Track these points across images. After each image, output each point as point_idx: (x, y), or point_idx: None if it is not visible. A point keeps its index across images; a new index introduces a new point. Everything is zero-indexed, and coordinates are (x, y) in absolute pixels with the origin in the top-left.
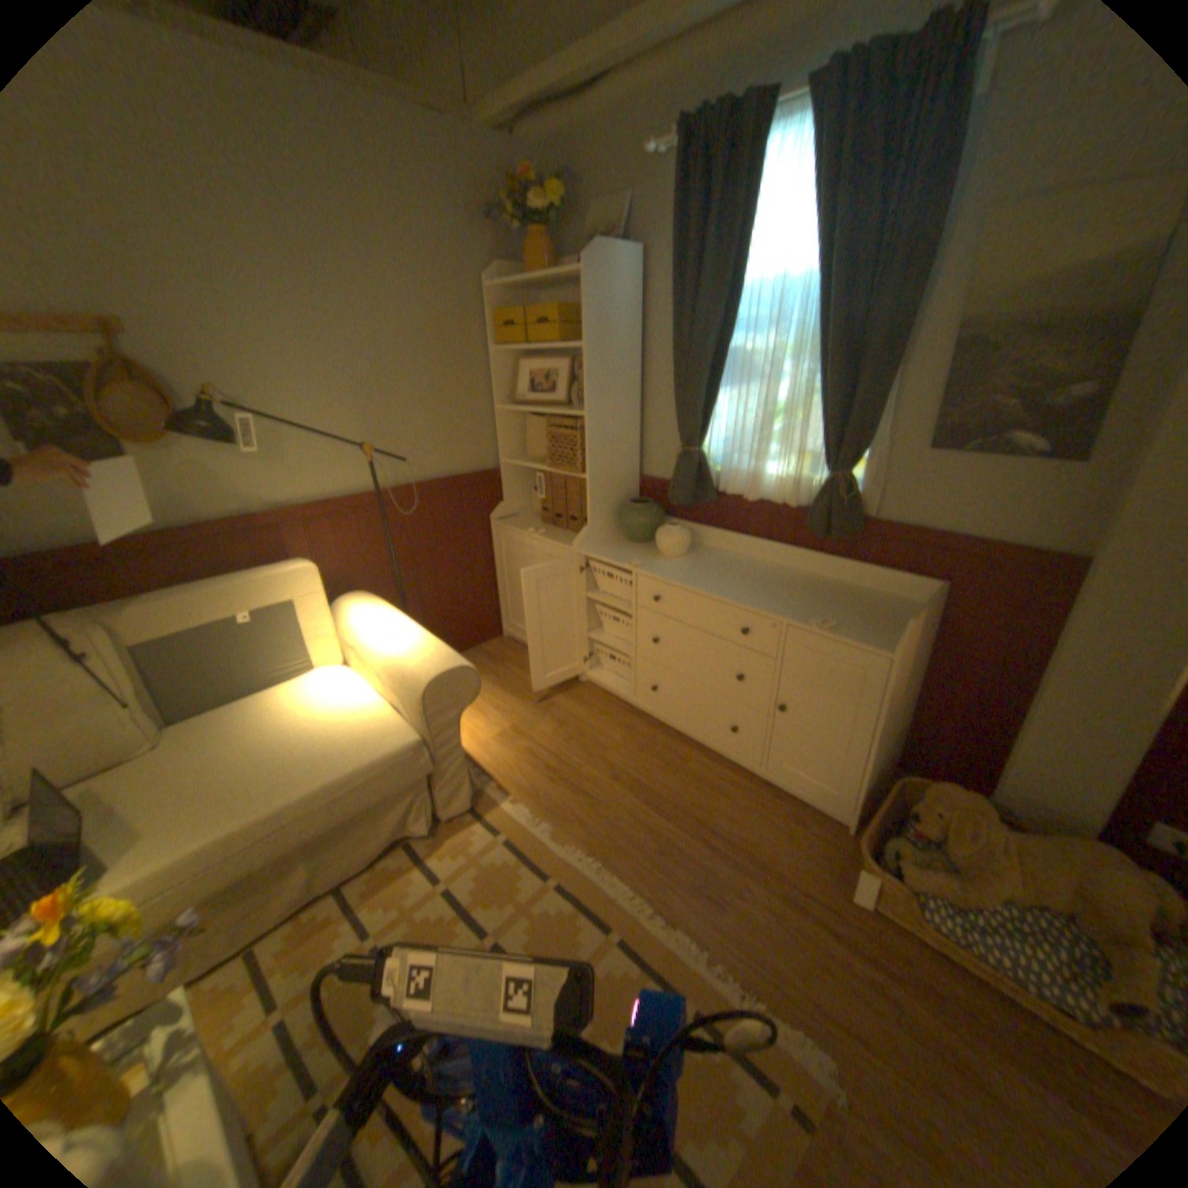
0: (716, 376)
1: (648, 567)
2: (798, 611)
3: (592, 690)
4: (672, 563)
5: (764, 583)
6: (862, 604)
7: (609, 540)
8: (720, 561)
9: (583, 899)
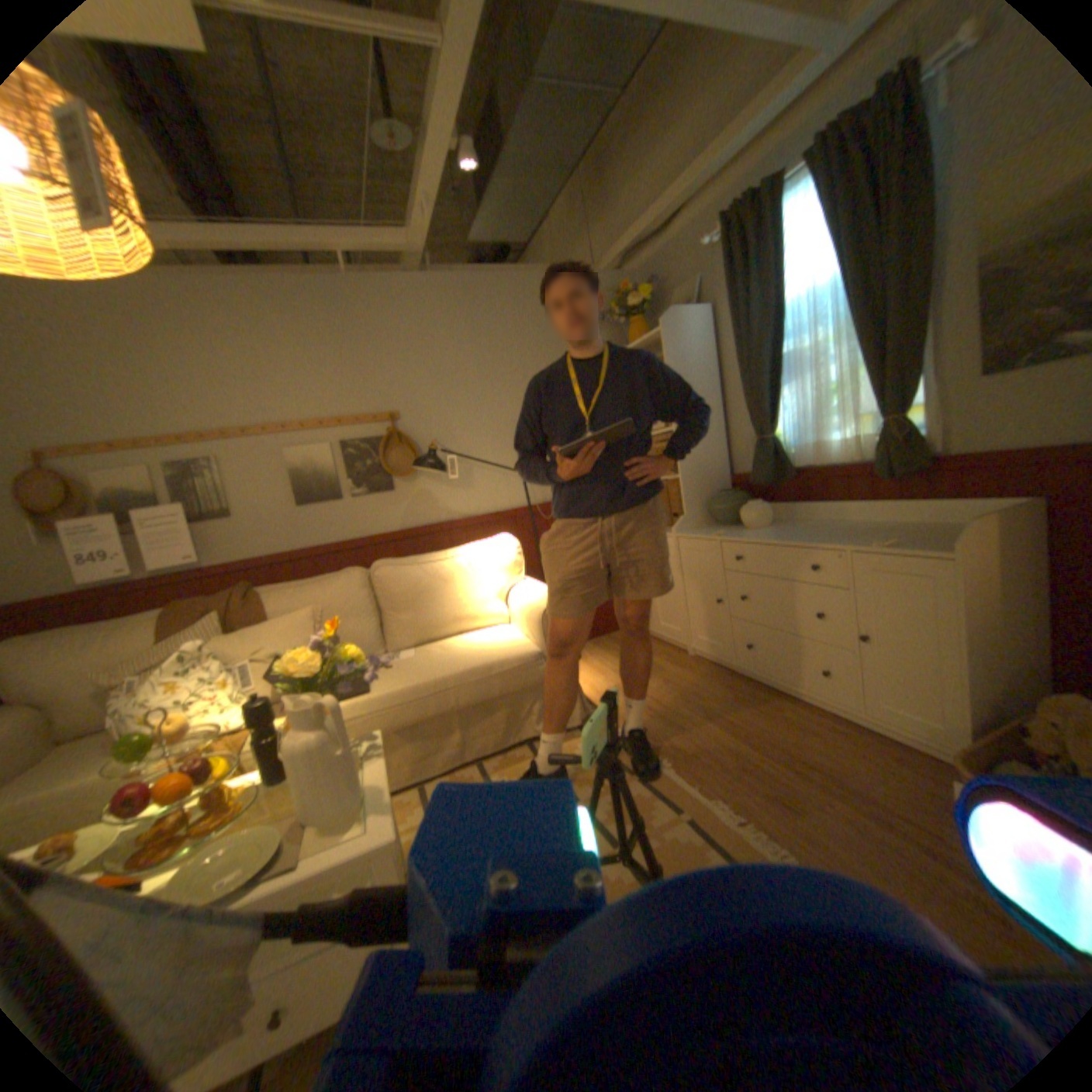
0: (778, 375)
1: (732, 534)
2: (865, 541)
3: (700, 662)
4: (755, 531)
5: (840, 531)
6: (943, 531)
7: (705, 526)
8: (803, 525)
9: (663, 790)
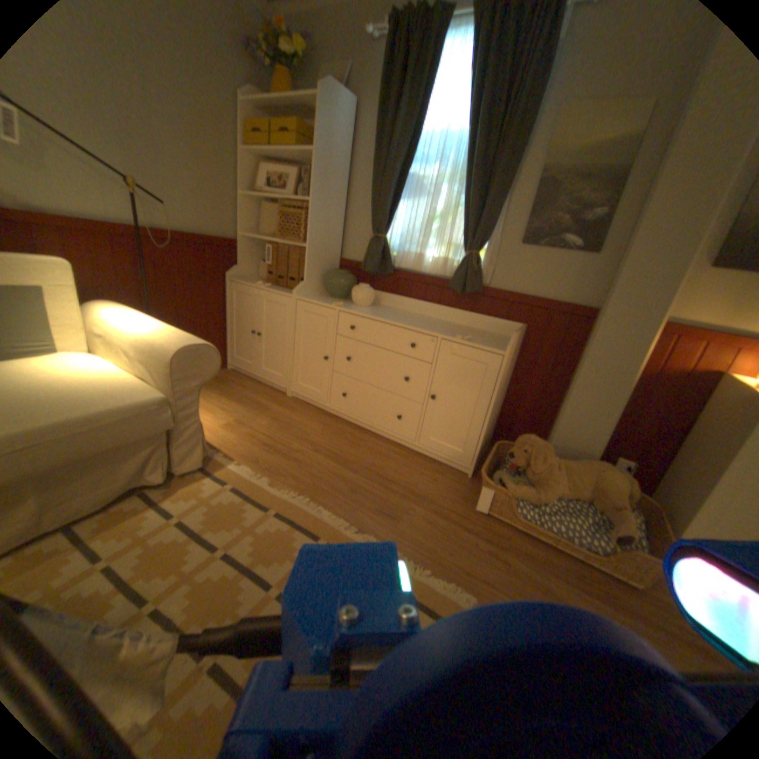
0: (399, 189)
1: (347, 308)
2: (446, 333)
3: (296, 402)
4: (362, 308)
5: (422, 322)
6: (480, 334)
7: (317, 295)
8: (393, 311)
9: (297, 521)
